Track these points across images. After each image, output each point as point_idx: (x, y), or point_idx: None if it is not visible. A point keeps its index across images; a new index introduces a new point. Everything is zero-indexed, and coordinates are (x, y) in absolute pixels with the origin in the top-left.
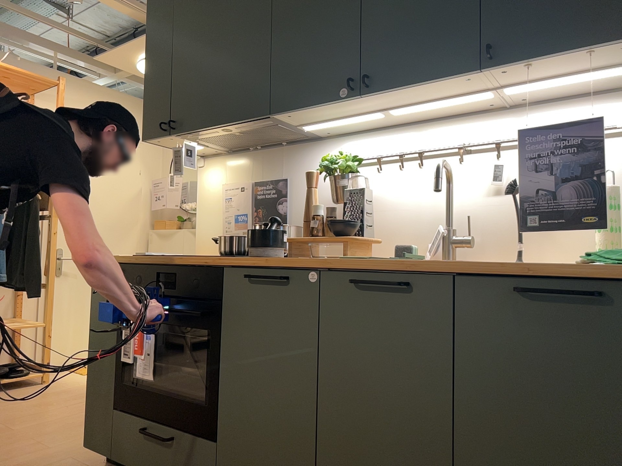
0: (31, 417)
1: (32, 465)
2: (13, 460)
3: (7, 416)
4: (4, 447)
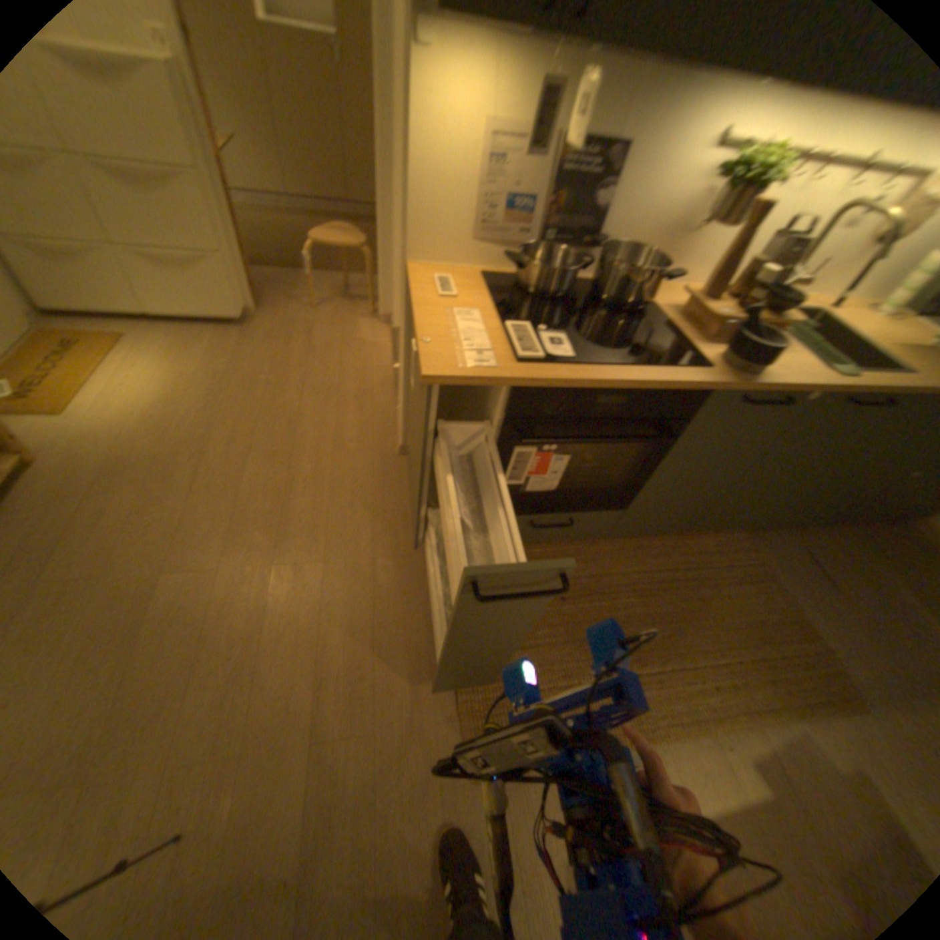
0: (185, 535)
1: (357, 592)
2: (326, 601)
3: (143, 555)
4: (271, 595)
